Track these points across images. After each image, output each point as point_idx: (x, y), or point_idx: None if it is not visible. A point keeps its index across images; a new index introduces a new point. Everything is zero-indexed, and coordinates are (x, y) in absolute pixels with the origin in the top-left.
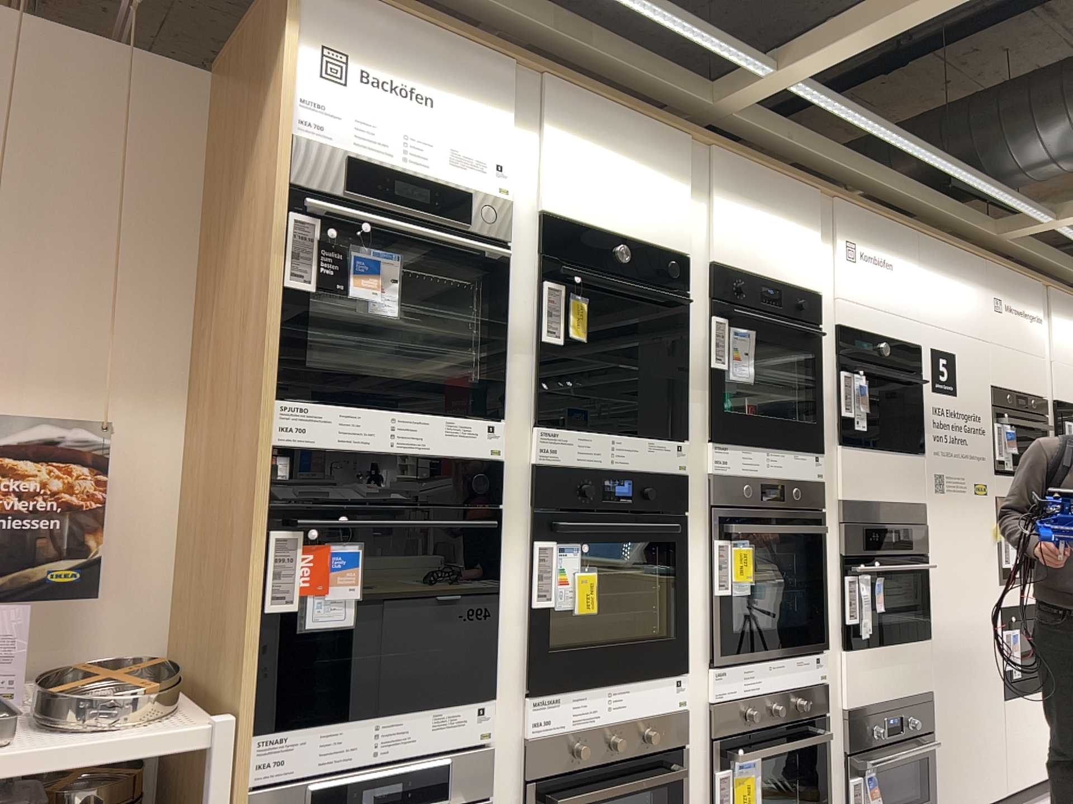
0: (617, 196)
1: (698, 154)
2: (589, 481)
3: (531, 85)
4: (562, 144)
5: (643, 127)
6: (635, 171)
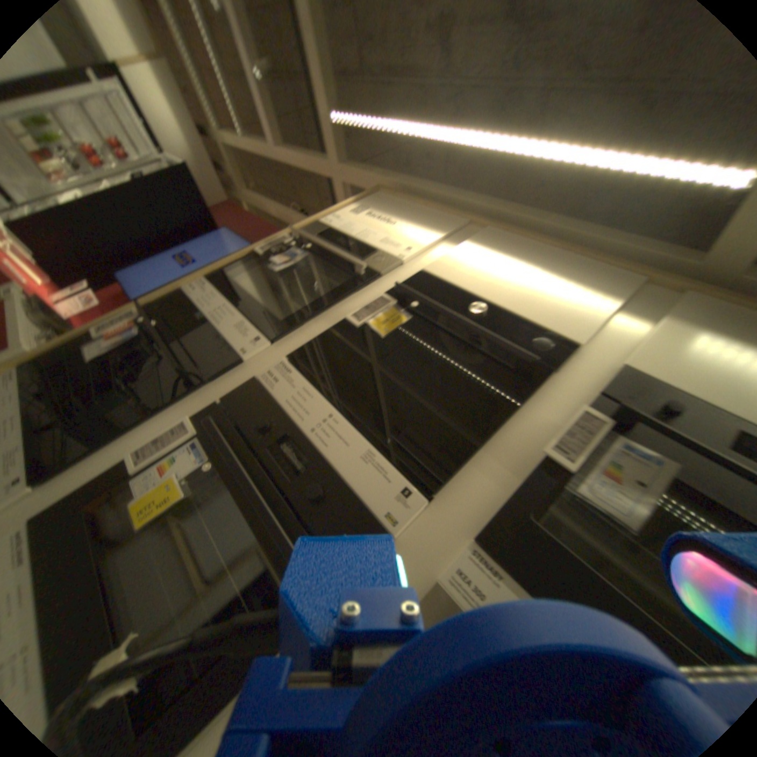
0: (503, 285)
1: (657, 295)
2: (276, 427)
3: (473, 234)
4: (470, 253)
5: (572, 262)
6: (540, 279)
